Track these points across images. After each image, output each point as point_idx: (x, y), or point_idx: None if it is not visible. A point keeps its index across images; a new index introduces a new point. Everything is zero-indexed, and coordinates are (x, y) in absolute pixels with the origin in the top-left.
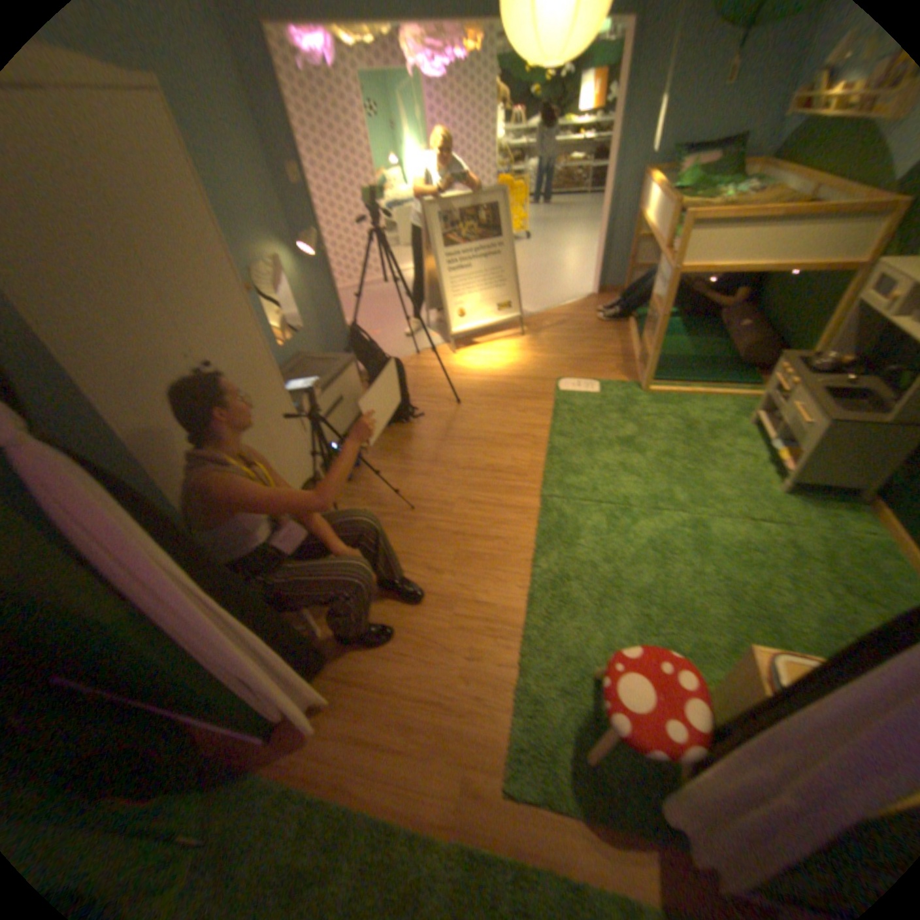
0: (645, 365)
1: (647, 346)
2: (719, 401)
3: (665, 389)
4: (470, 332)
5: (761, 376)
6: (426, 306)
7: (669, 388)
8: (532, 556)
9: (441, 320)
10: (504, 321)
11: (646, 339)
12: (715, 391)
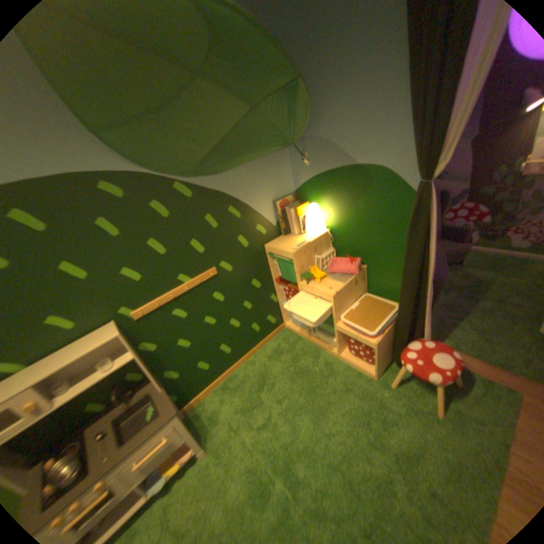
0: None
1: None
2: None
3: None
4: None
5: None
6: None
7: None
8: None
9: None
10: None
11: None
12: None
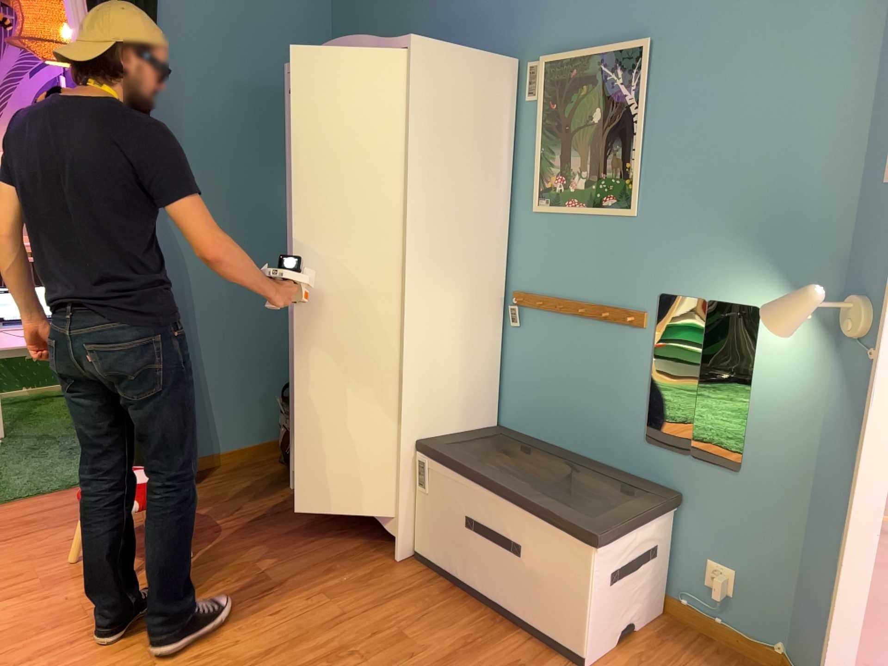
0: None
1: None
2: None
3: None
4: None
5: None
6: None
7: None
8: None
9: None
10: None
11: None
12: None
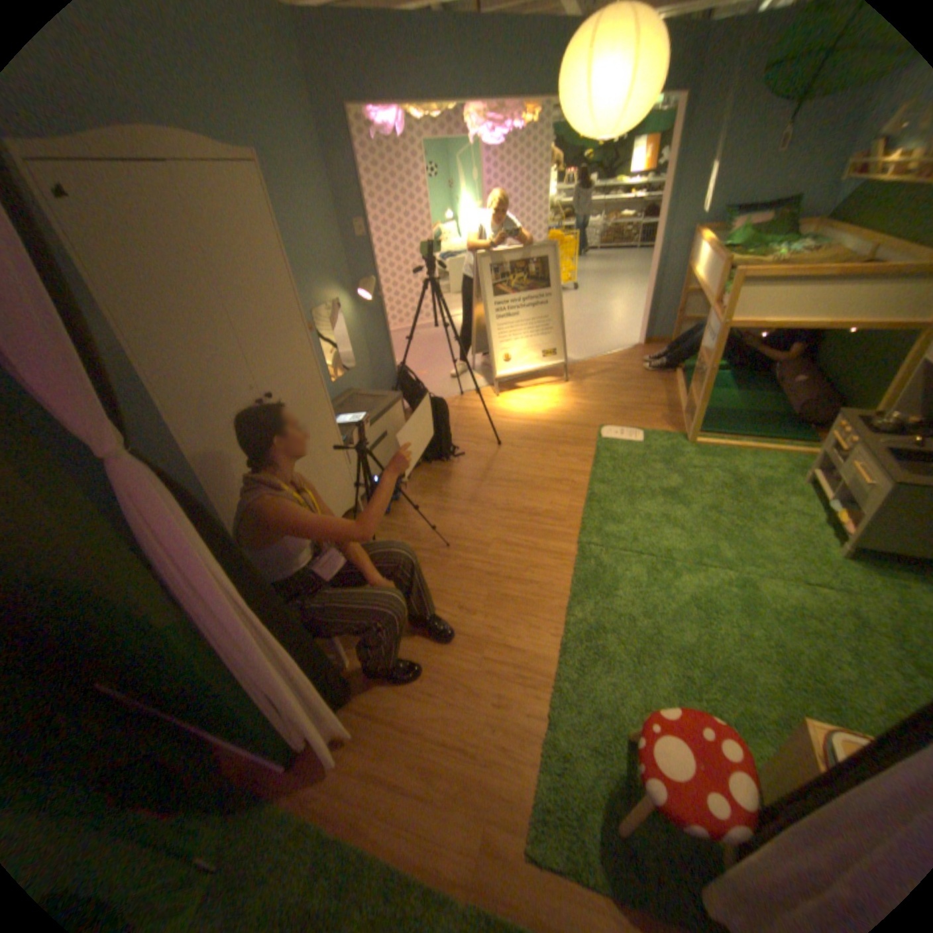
0: (693, 417)
1: (695, 398)
2: (772, 457)
3: (714, 442)
4: (515, 376)
5: (819, 434)
6: (473, 351)
7: (718, 441)
8: (568, 605)
9: (487, 365)
10: (549, 368)
11: (694, 391)
12: (768, 446)
